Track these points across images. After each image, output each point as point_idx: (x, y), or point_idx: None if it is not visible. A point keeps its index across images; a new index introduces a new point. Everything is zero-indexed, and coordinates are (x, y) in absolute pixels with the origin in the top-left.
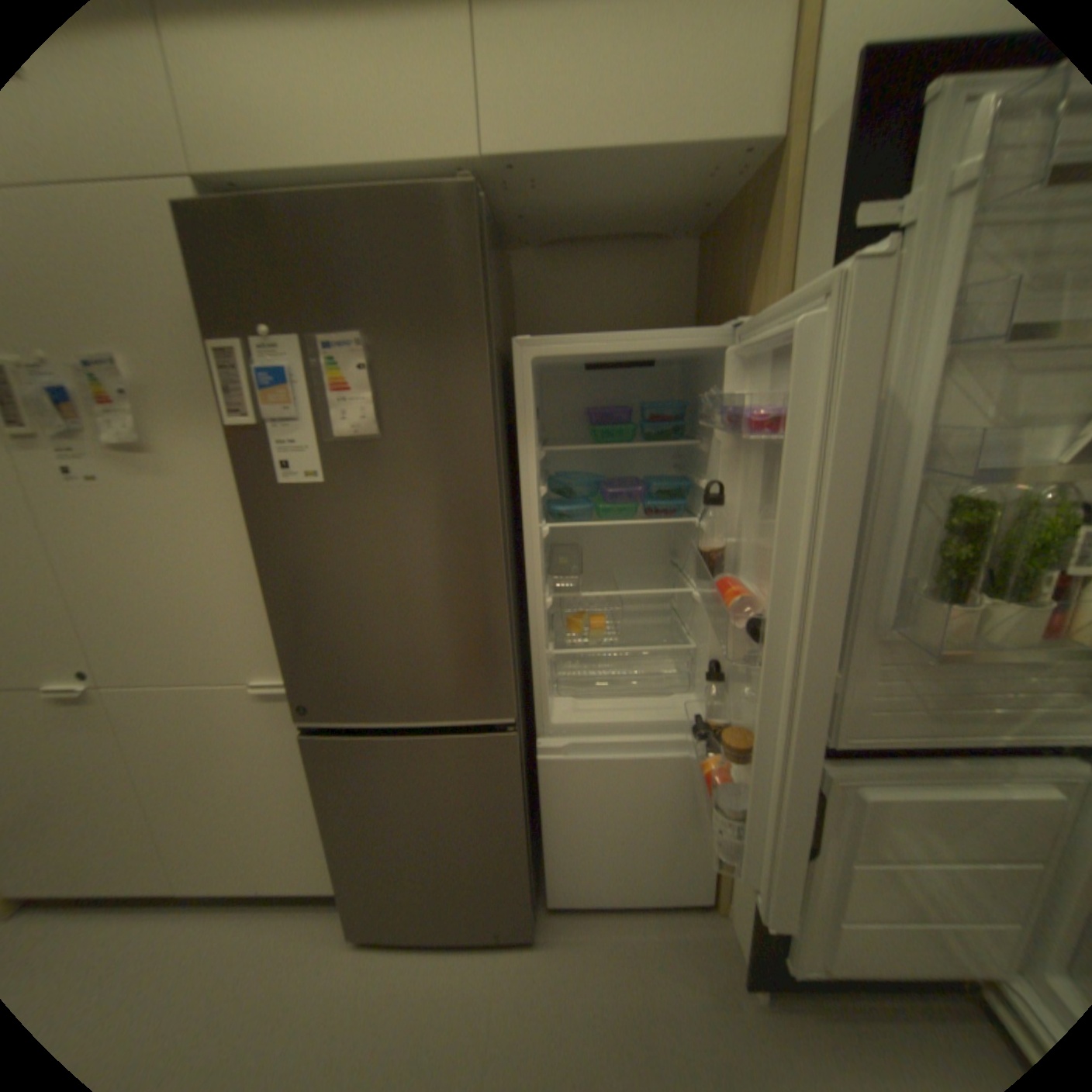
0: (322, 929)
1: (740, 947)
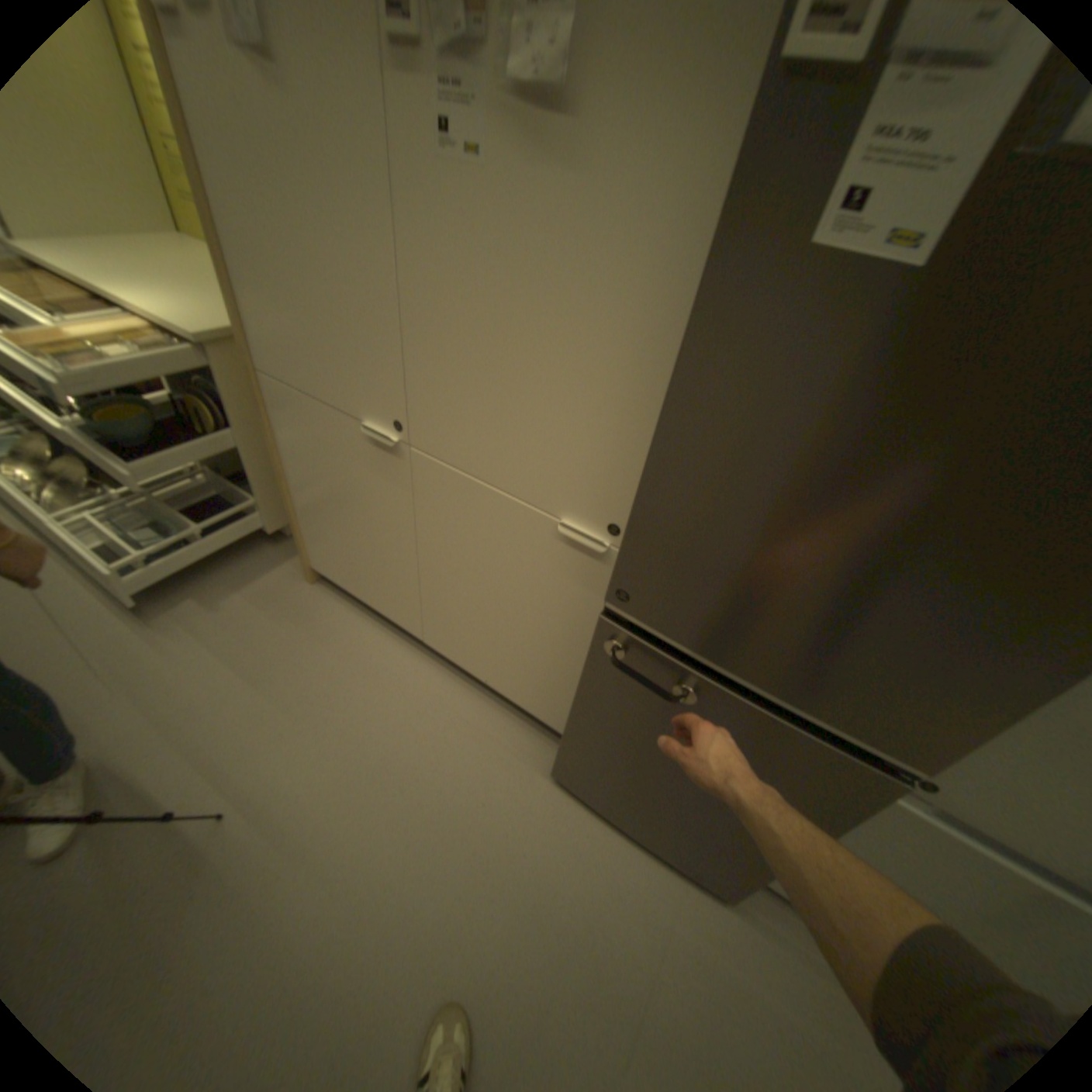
0: (533, 744)
1: None
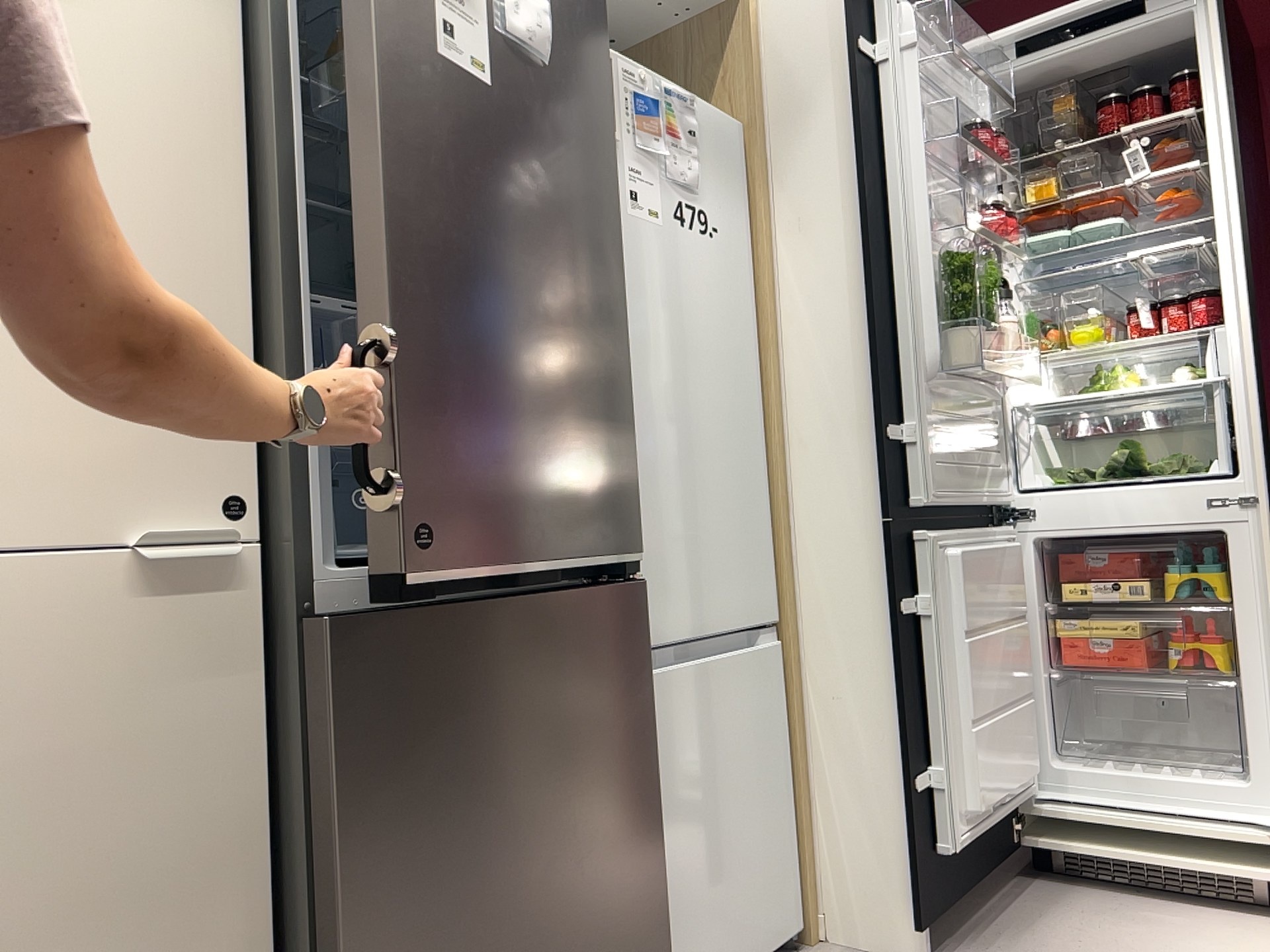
0: None
1: (860, 943)
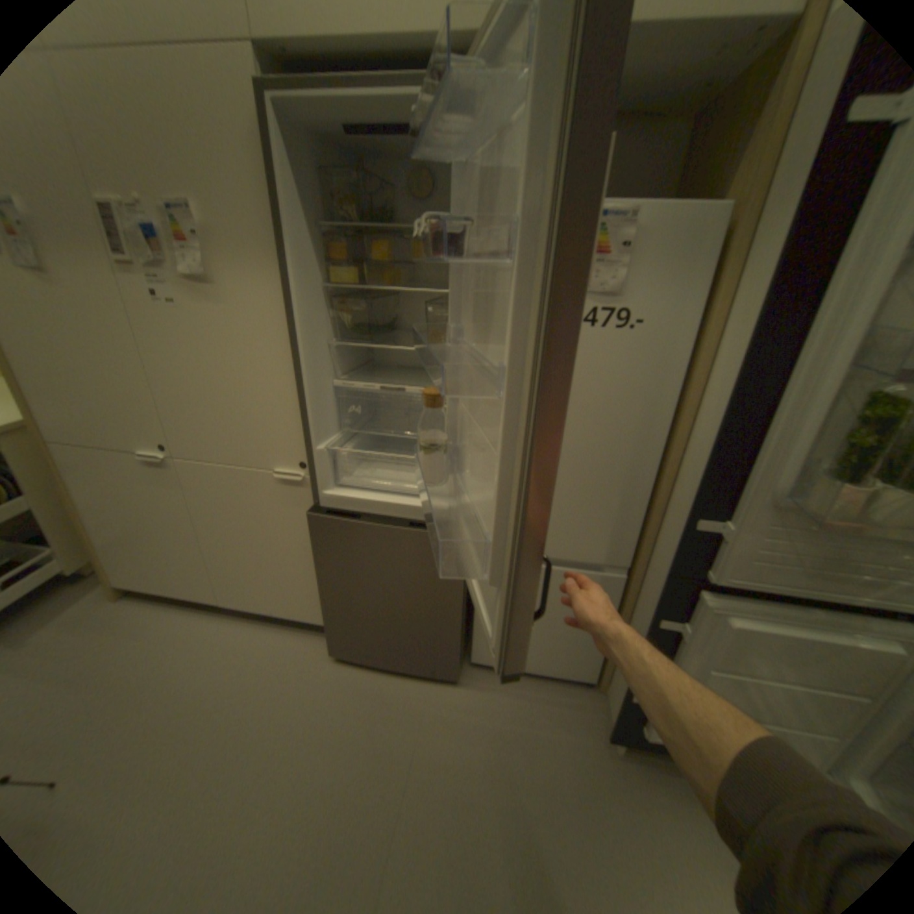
0: (313, 645)
1: (610, 714)
